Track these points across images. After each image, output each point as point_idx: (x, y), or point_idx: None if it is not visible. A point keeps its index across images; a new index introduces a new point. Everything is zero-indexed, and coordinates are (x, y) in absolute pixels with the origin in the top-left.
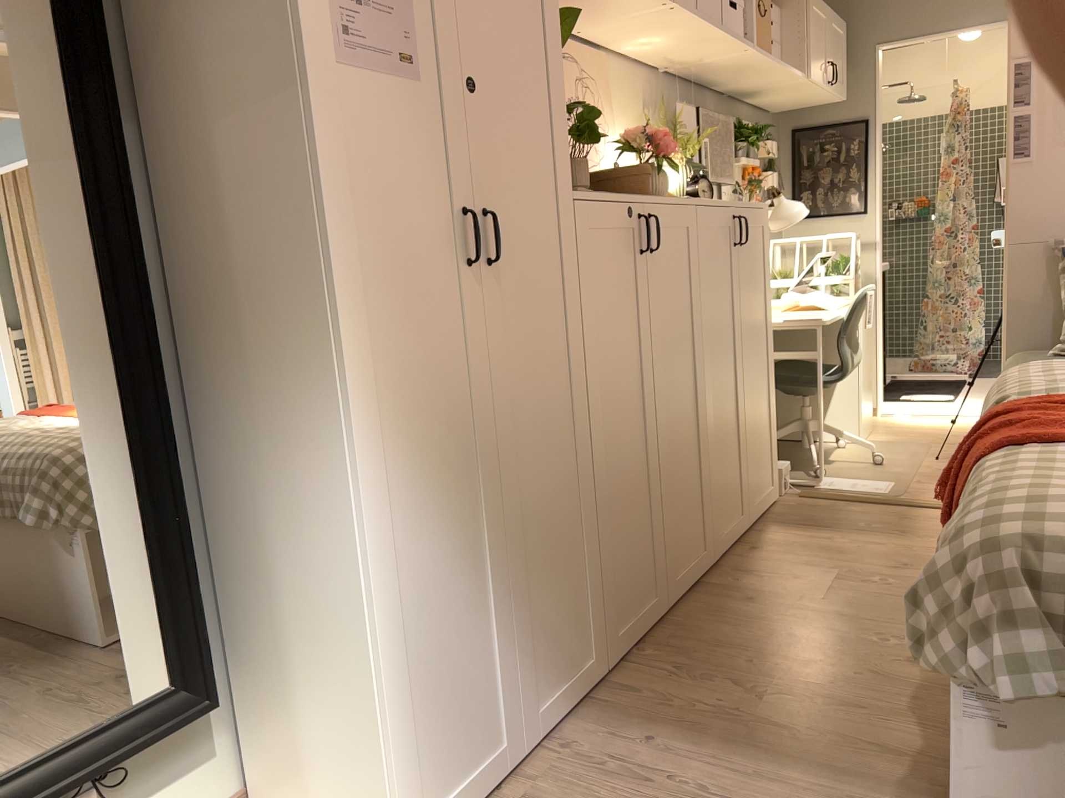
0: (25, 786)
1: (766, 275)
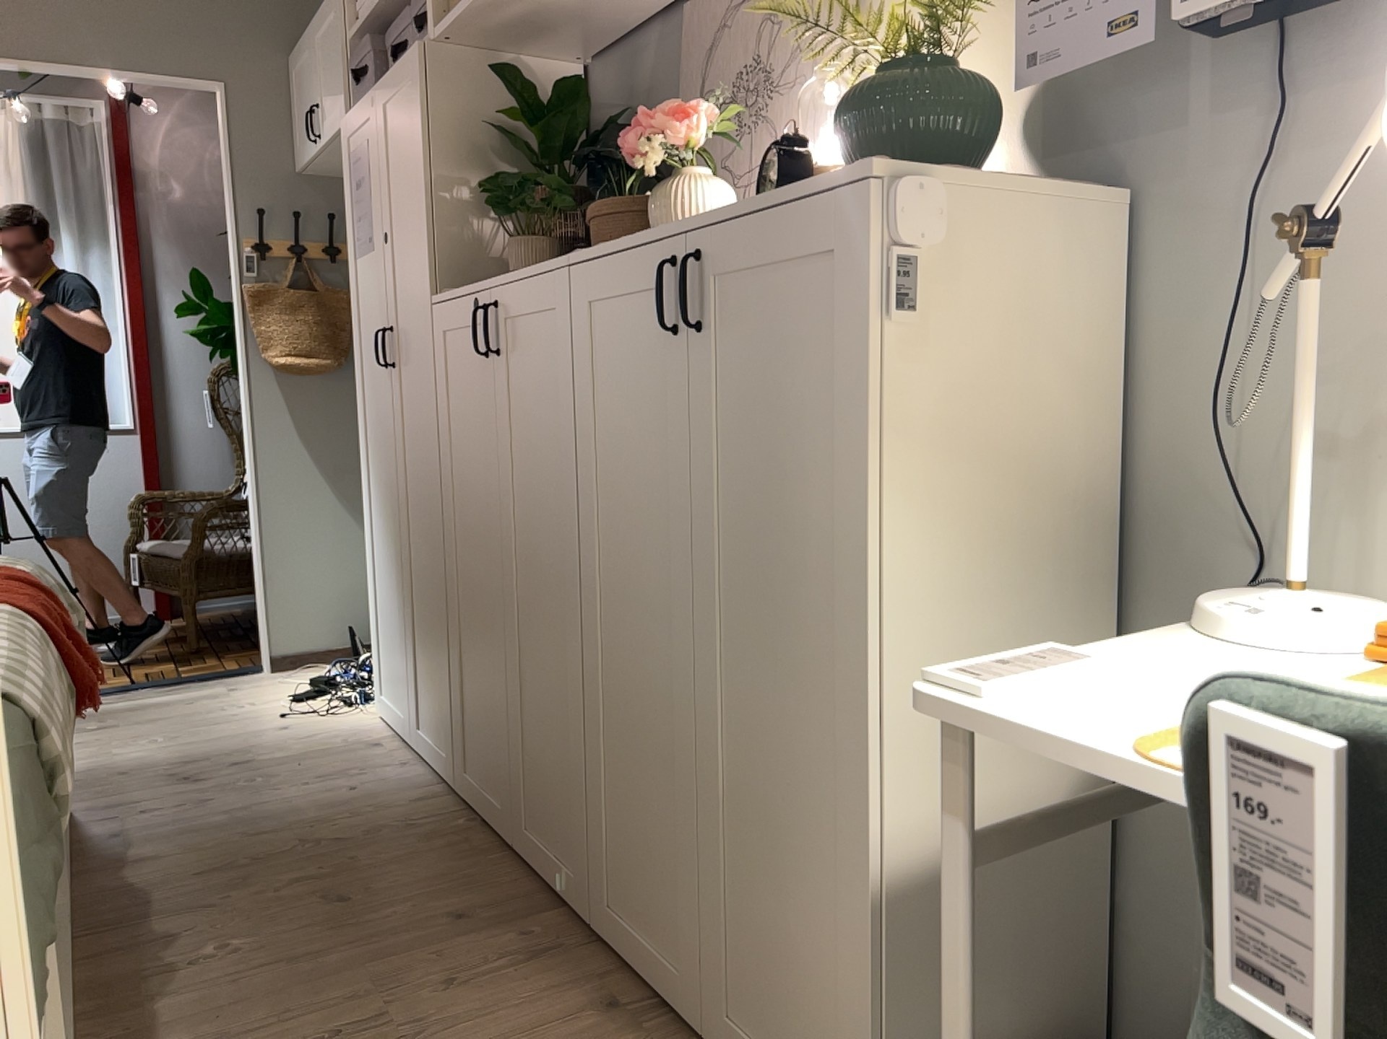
0: None
1: (867, 440)
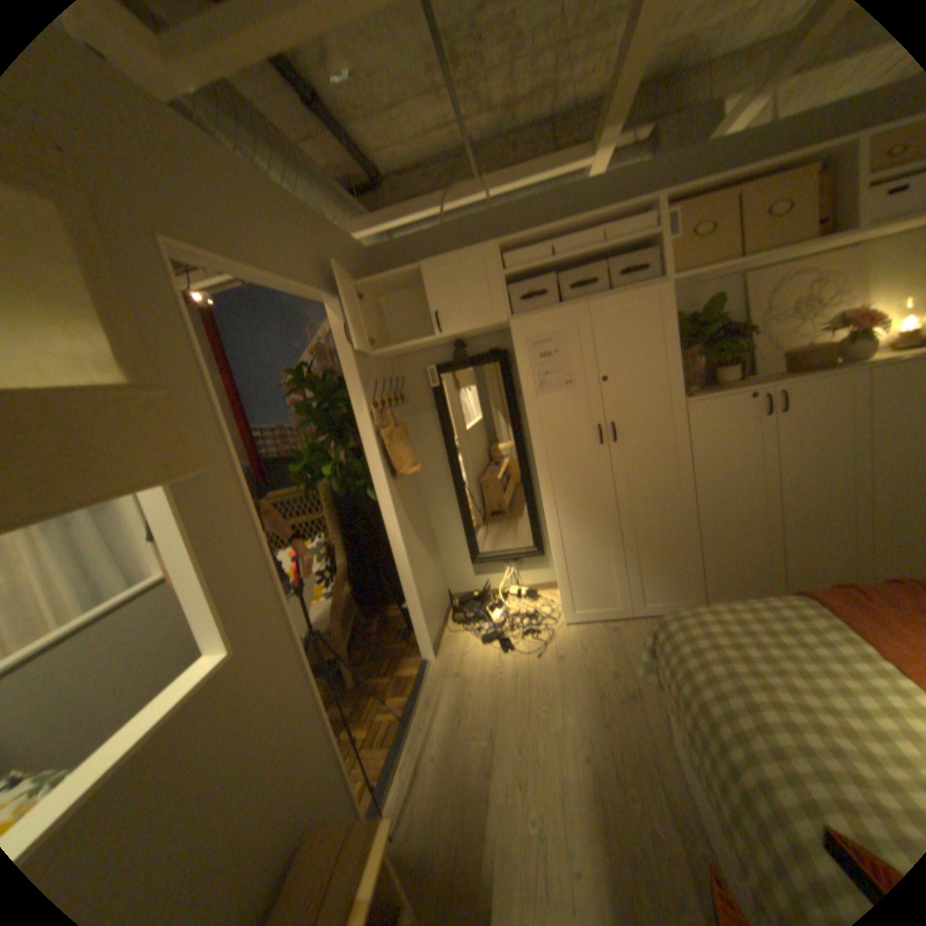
0: (500, 555)
1: None
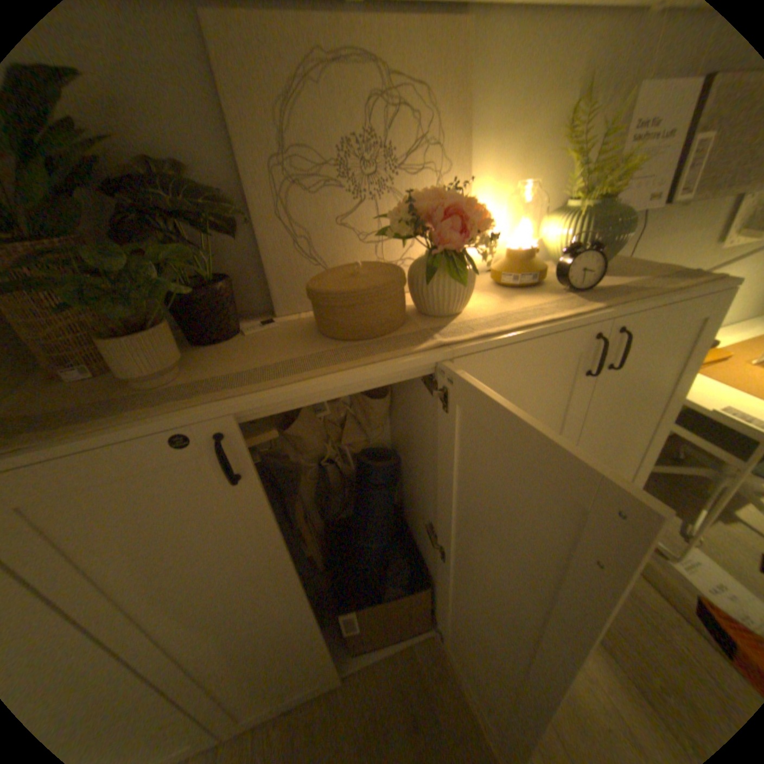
0: None
1: (691, 381)
